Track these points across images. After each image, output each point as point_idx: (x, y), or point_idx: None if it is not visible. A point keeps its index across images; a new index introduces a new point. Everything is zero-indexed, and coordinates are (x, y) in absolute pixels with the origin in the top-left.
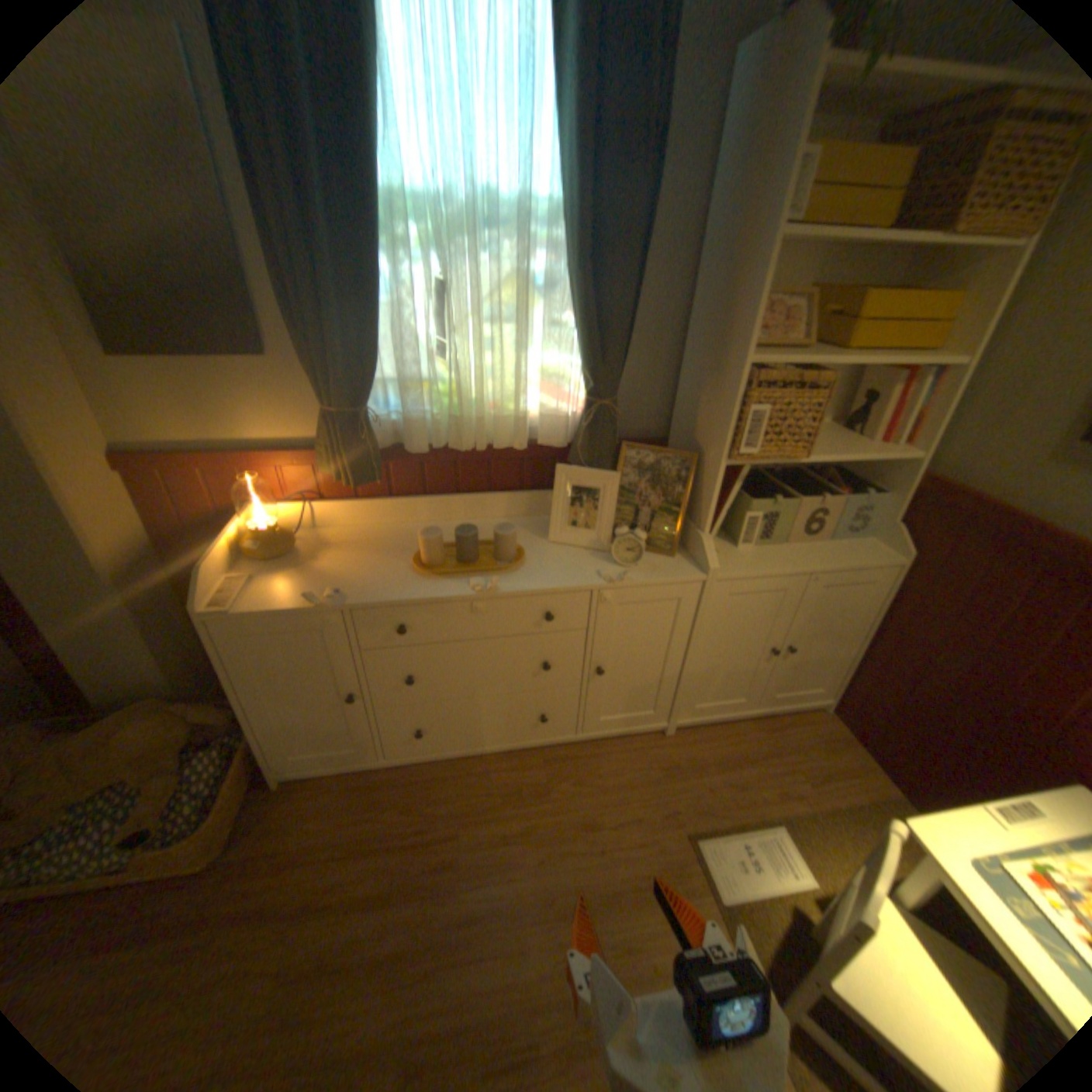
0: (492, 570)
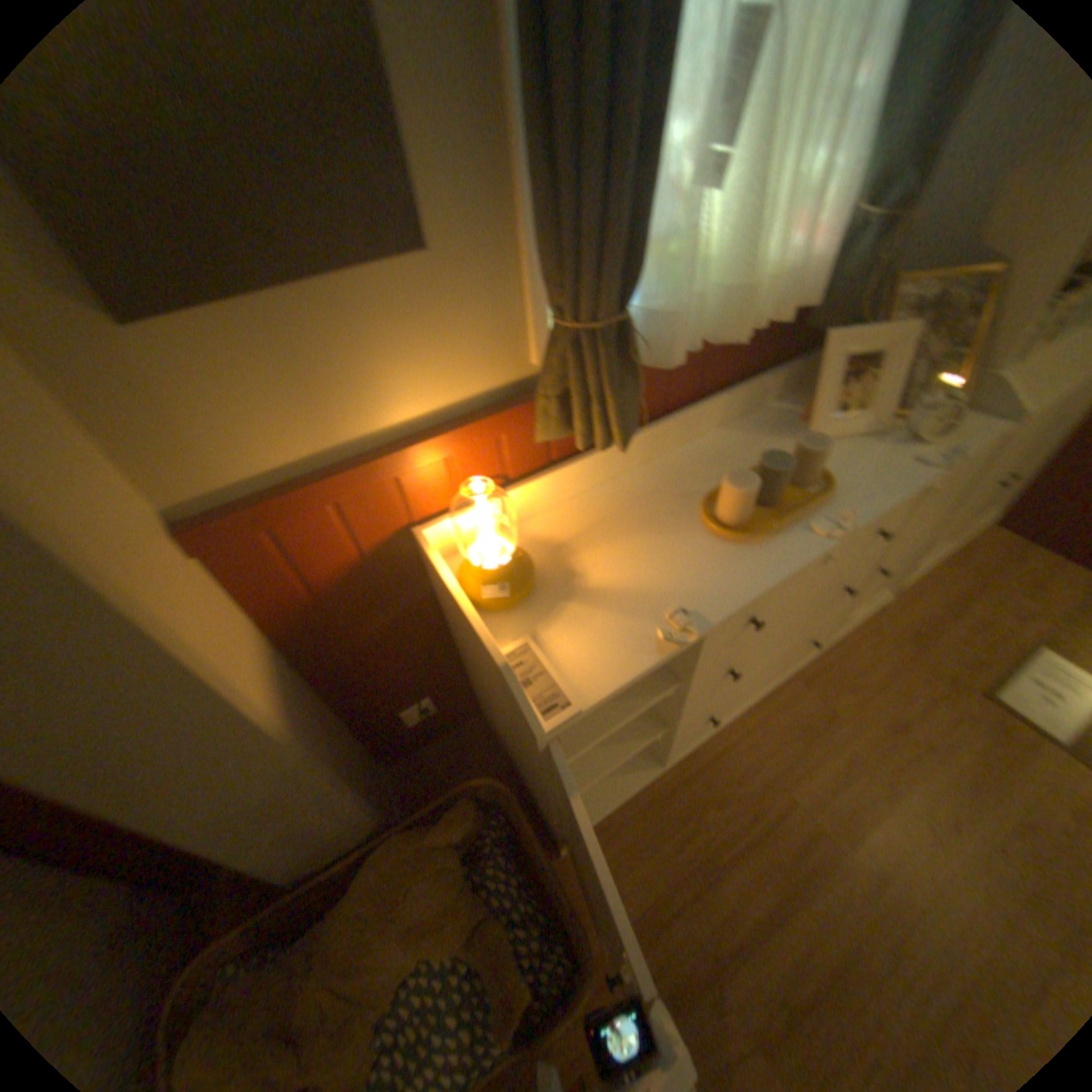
0: (808, 500)
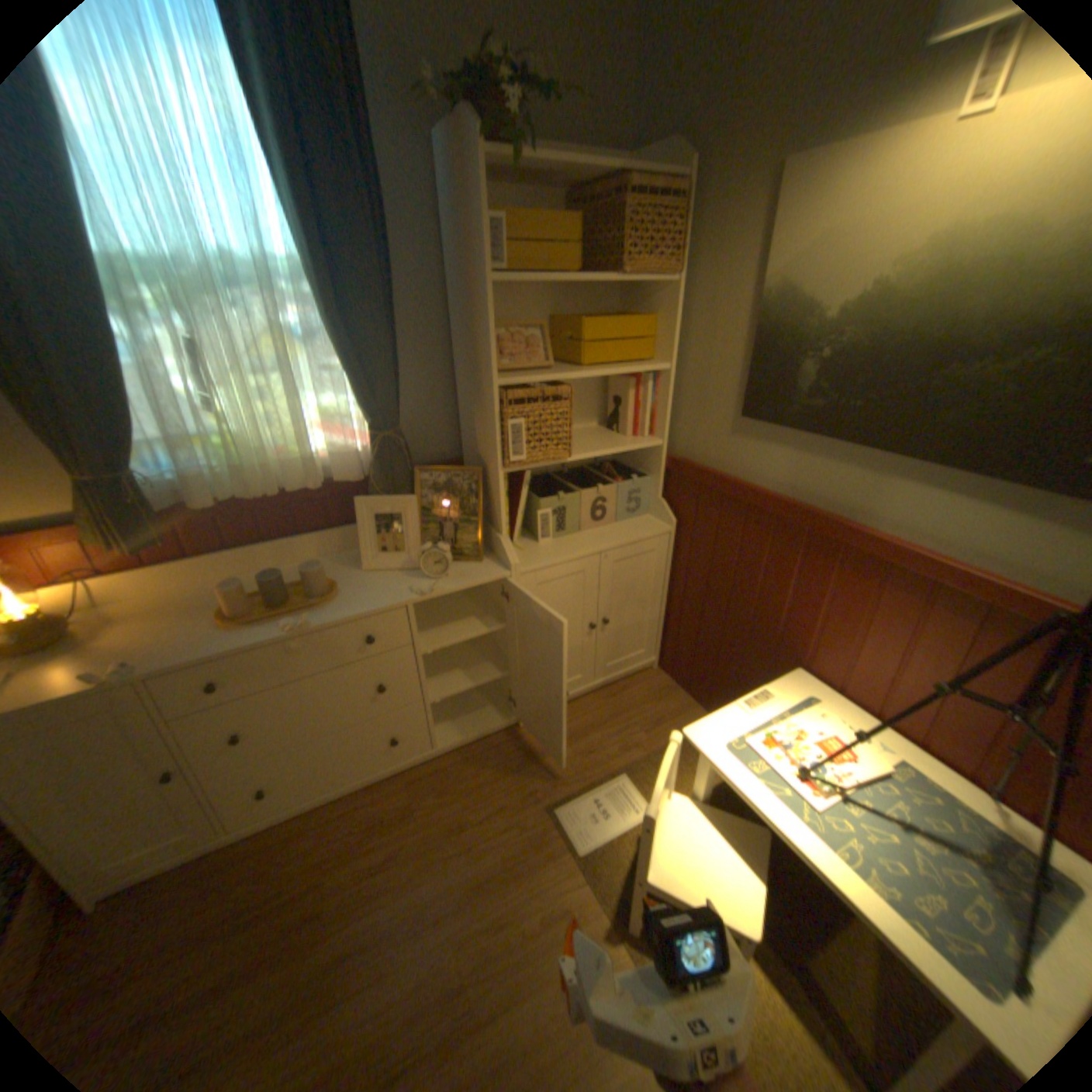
0: (303, 609)
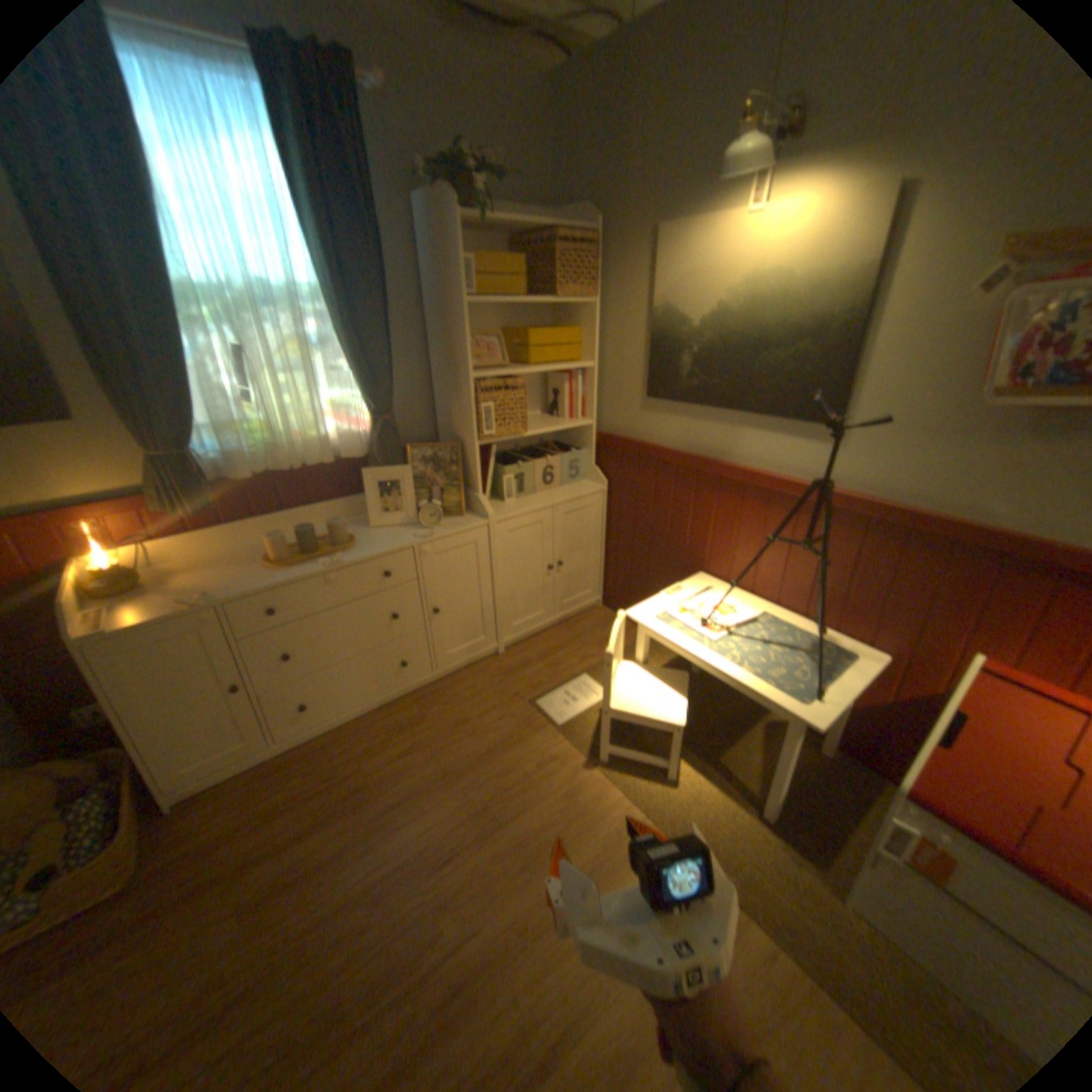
0: (333, 554)
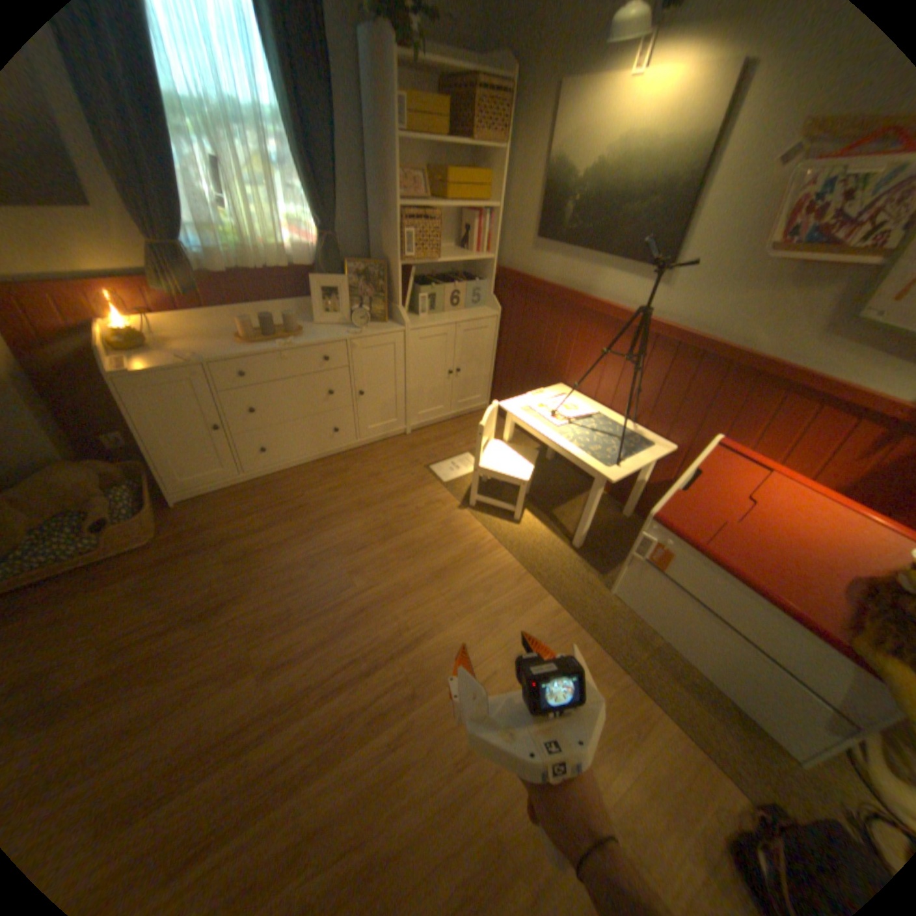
0: (285, 338)
